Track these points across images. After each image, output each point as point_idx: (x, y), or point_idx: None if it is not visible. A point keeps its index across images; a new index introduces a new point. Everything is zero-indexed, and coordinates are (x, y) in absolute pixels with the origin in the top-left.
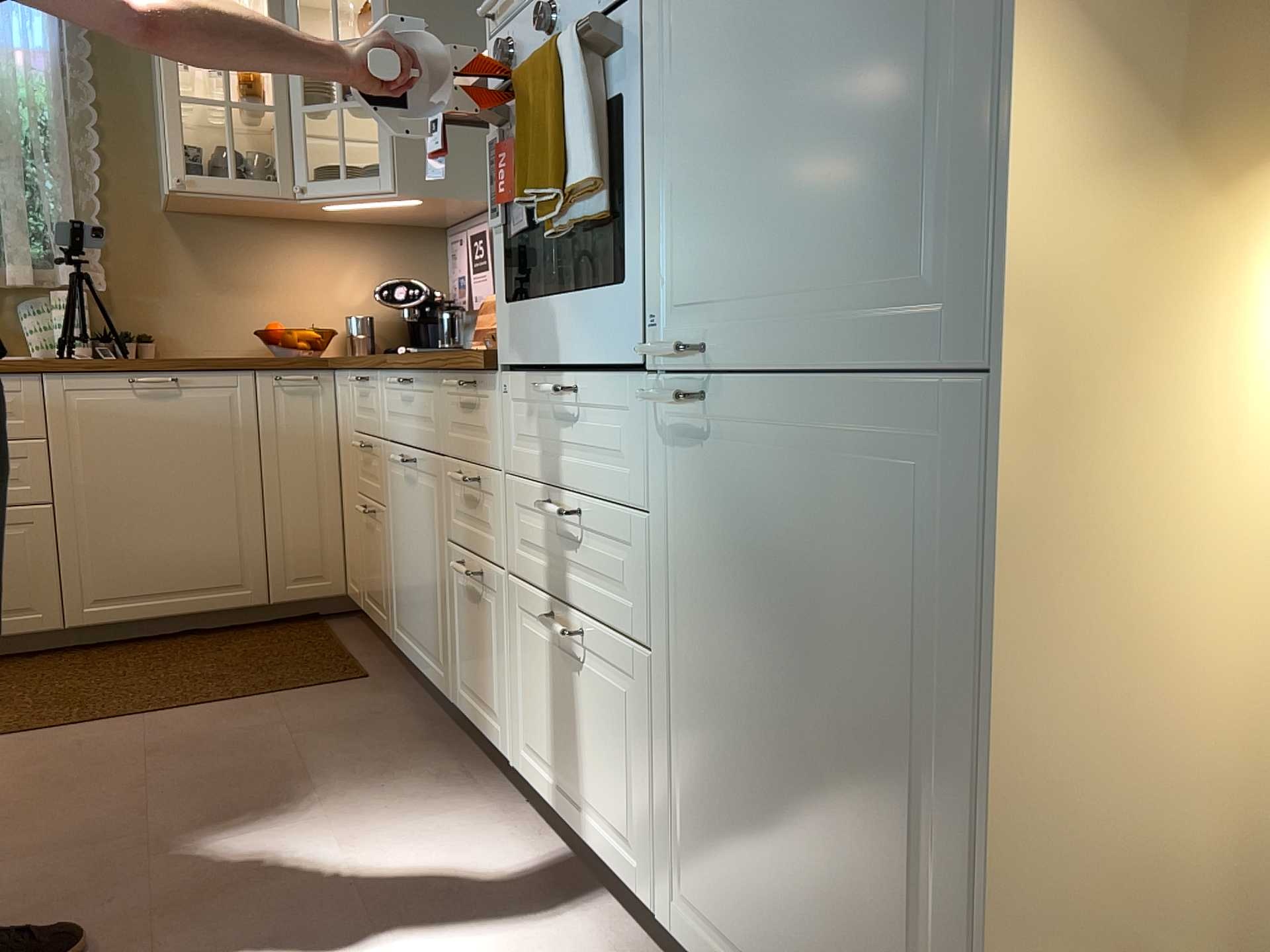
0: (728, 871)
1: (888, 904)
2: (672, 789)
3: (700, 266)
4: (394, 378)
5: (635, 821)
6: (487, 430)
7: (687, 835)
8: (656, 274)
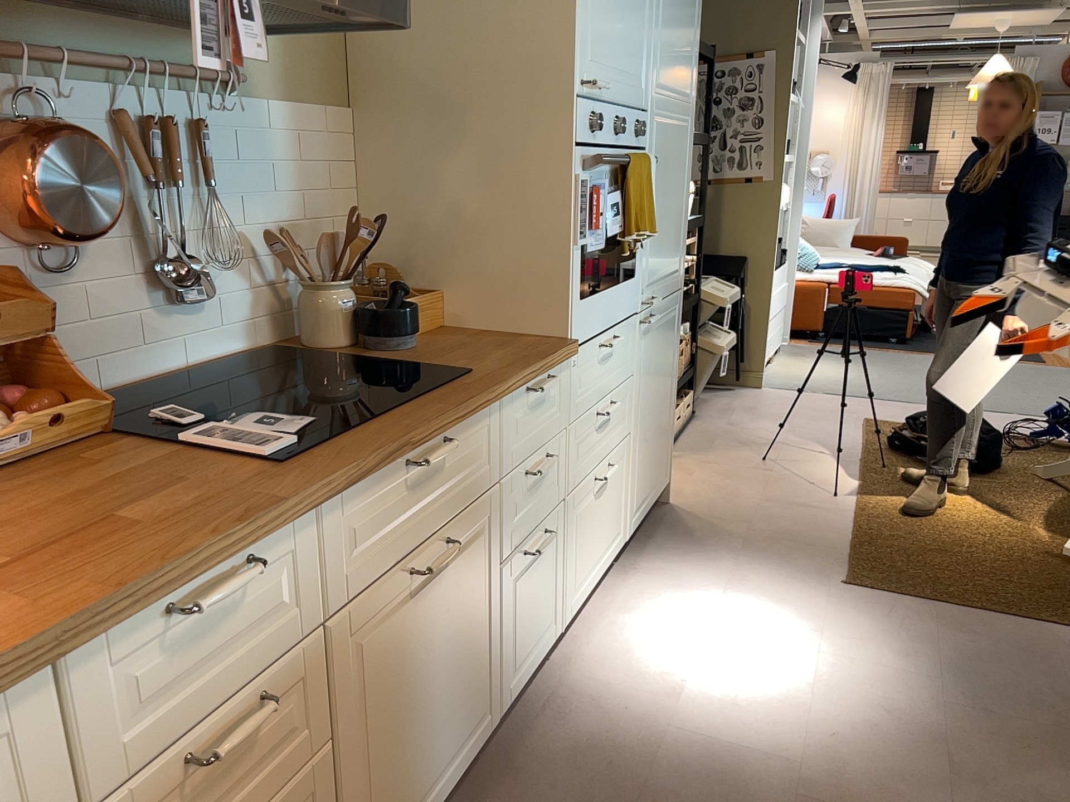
0: (644, 476)
1: (665, 425)
2: (633, 476)
3: (652, 267)
4: (440, 451)
5: (620, 517)
6: (554, 408)
7: (635, 486)
8: (641, 271)
